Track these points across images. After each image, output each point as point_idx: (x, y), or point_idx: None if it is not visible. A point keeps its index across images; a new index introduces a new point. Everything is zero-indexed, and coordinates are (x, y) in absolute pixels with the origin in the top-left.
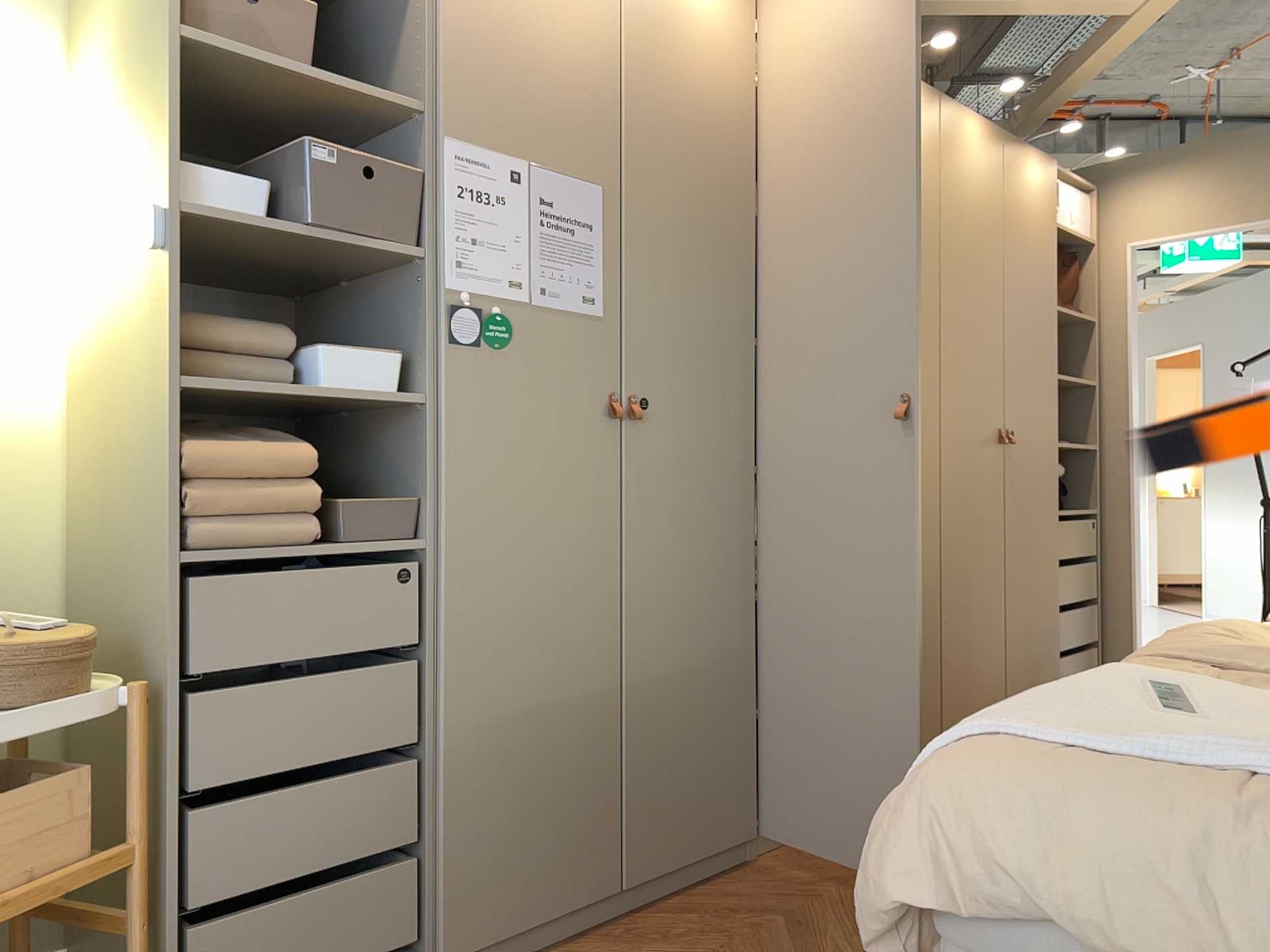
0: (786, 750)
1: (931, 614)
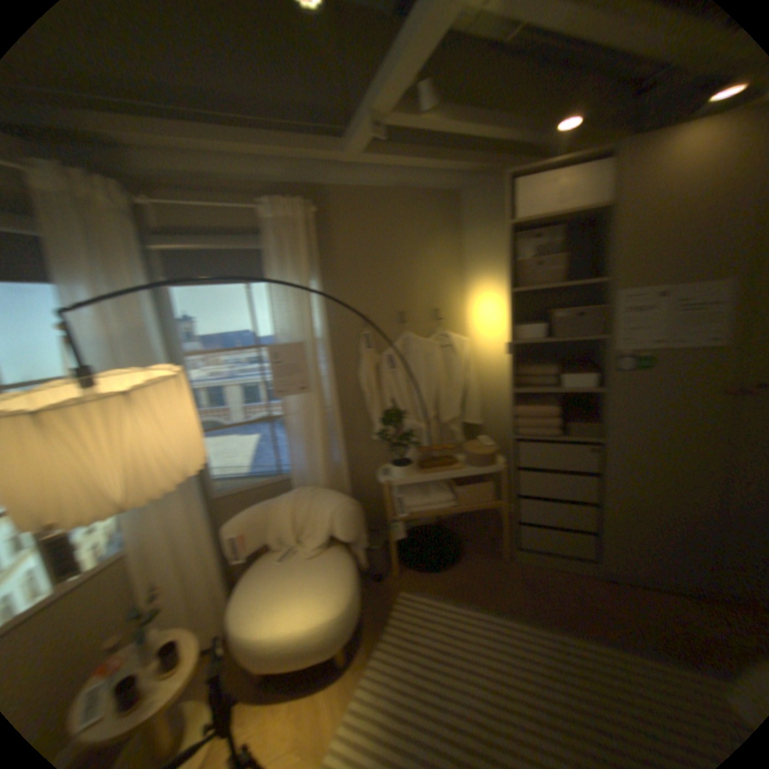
0: None
1: None
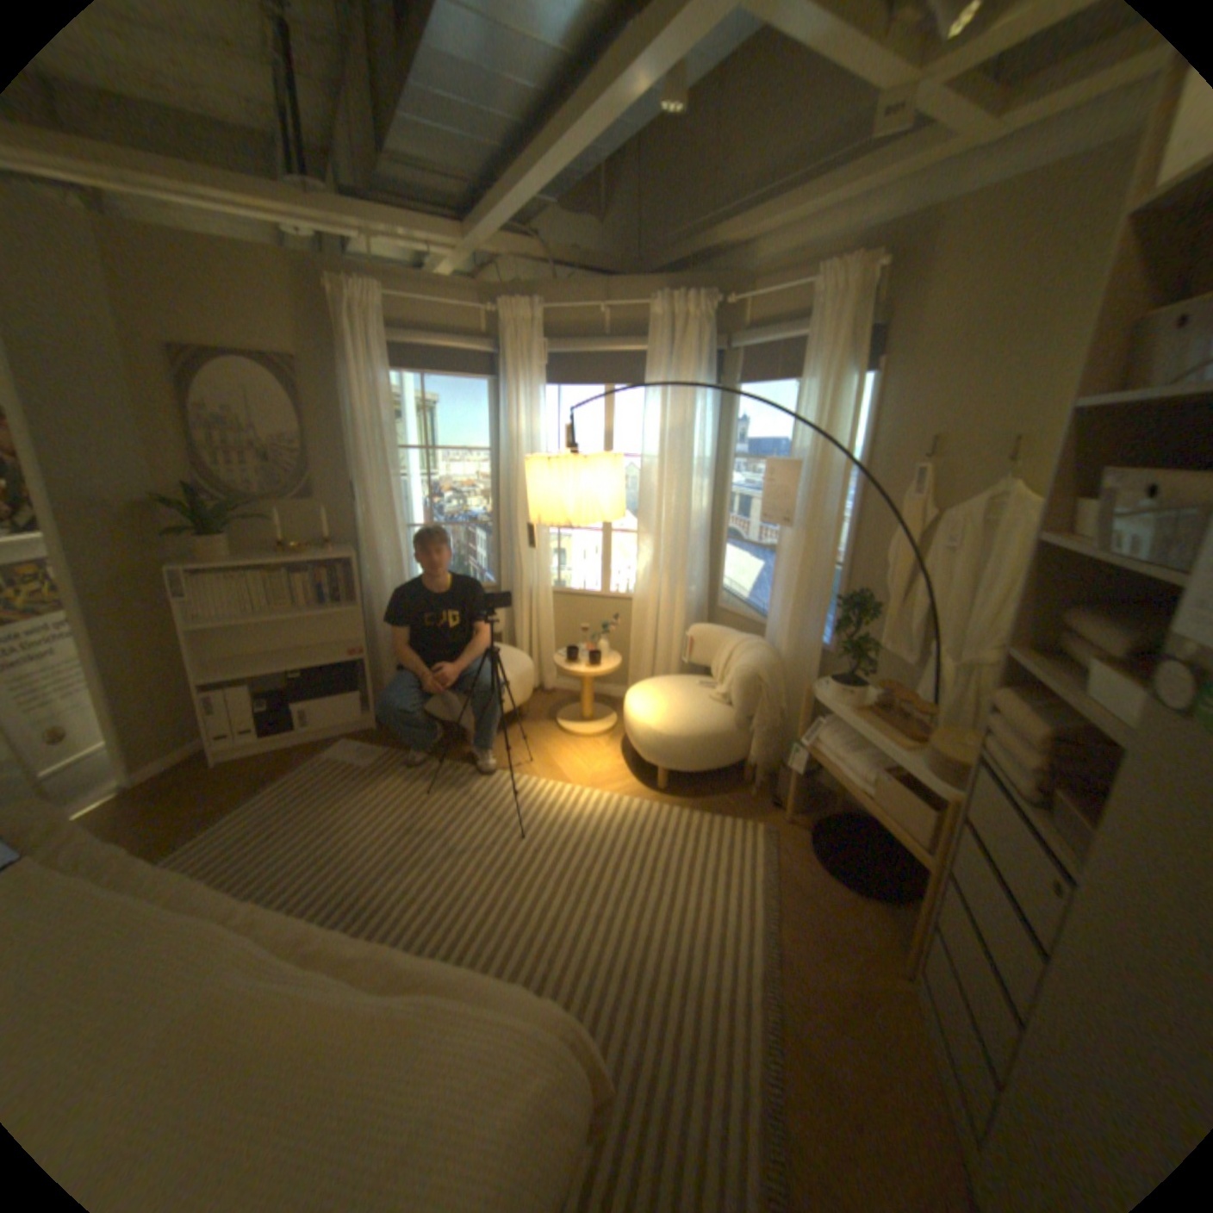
0: None
1: None
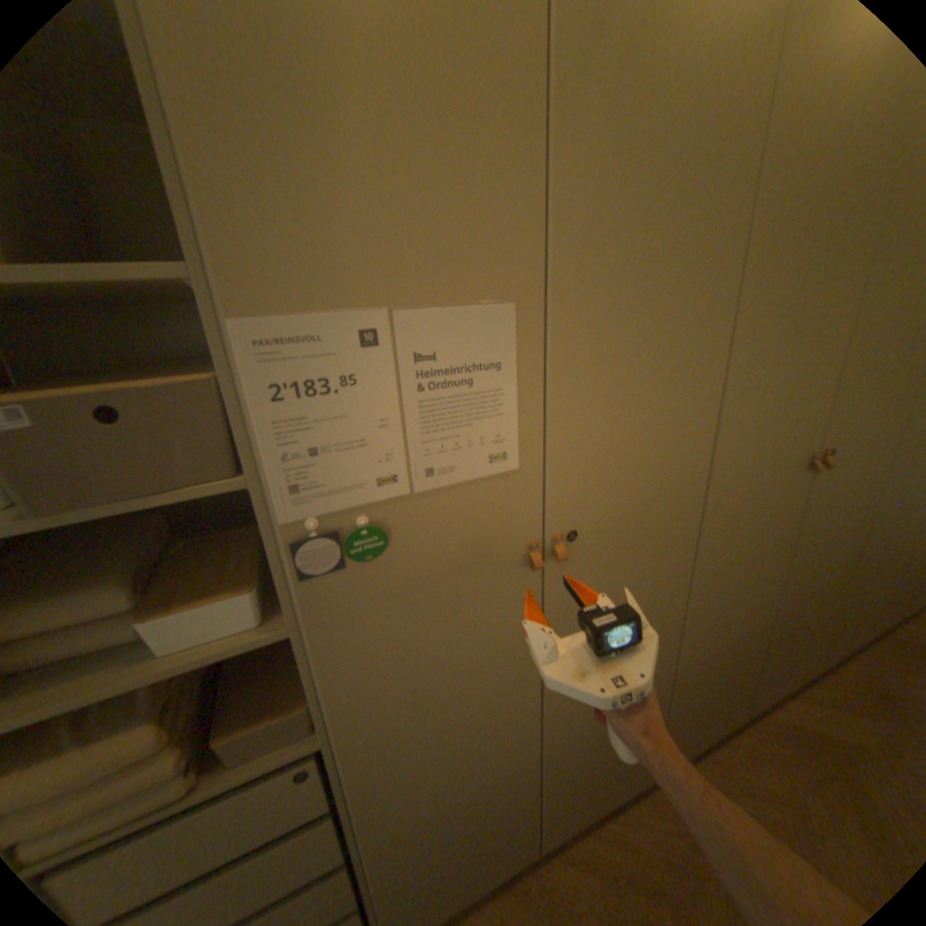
0: (690, 725)
1: (843, 585)
